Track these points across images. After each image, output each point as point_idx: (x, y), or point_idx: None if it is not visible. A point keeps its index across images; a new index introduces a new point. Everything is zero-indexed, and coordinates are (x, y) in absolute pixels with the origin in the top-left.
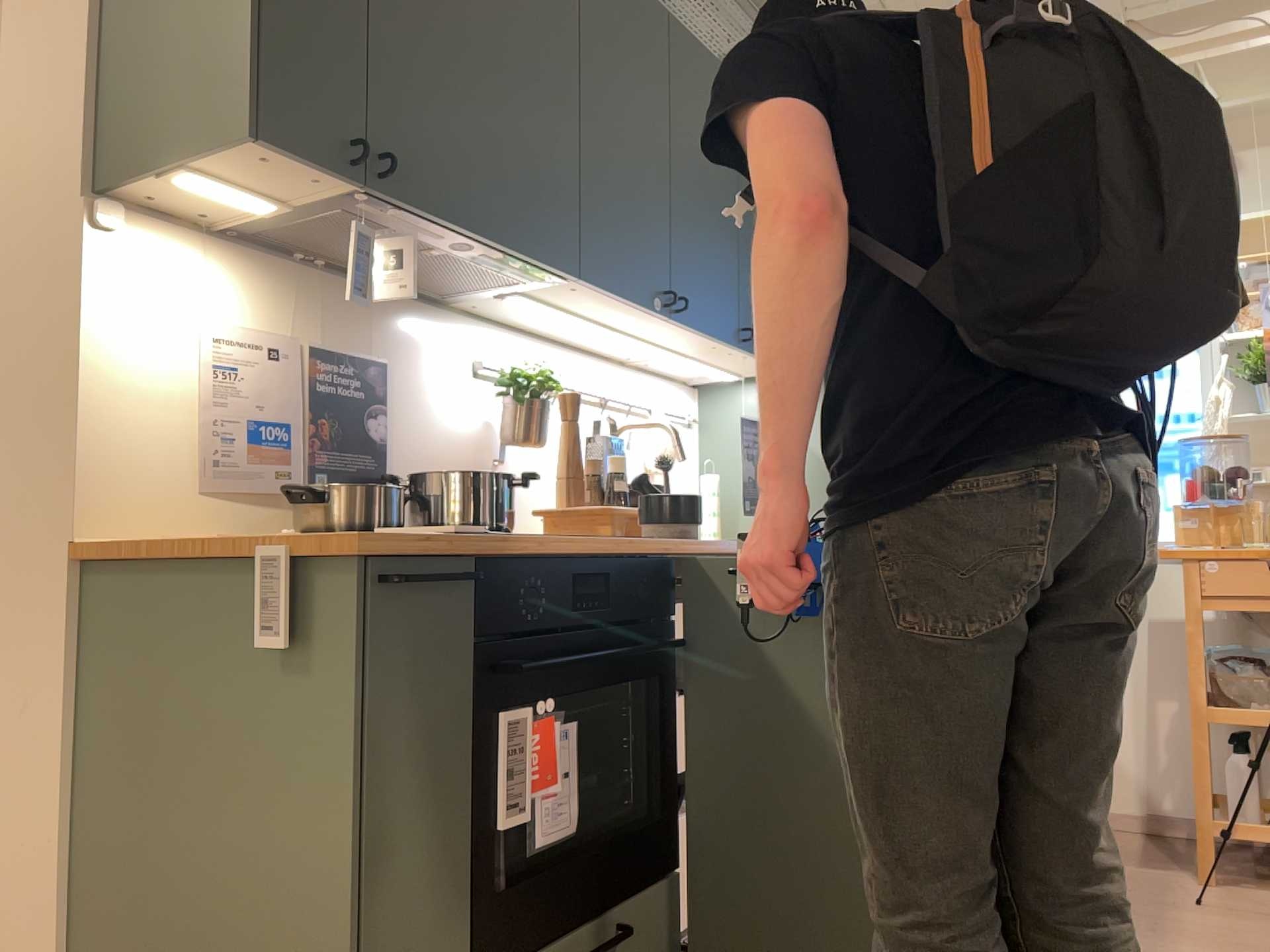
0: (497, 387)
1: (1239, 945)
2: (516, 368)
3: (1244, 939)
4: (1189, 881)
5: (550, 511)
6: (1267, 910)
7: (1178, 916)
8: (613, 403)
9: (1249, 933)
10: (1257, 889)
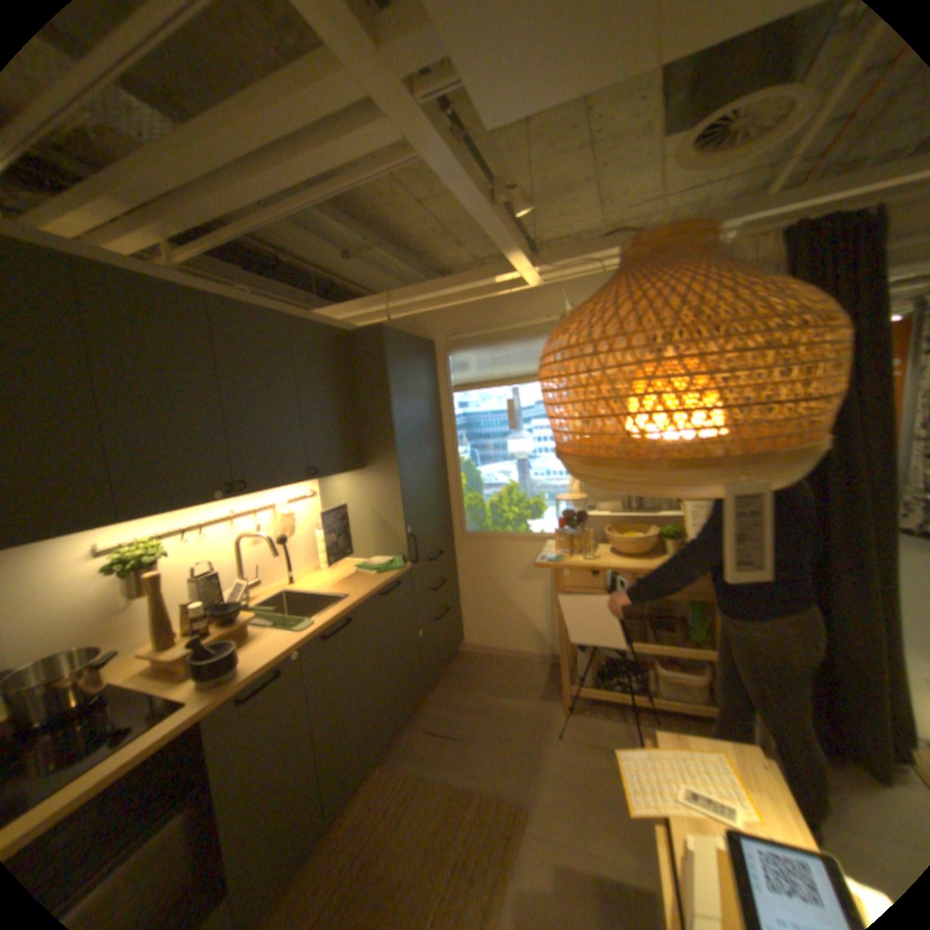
0: (106, 570)
1: (568, 783)
2: (124, 551)
3: (572, 775)
4: (559, 714)
5: (143, 658)
6: (588, 739)
7: (546, 755)
8: (242, 514)
9: (576, 767)
10: (588, 717)
